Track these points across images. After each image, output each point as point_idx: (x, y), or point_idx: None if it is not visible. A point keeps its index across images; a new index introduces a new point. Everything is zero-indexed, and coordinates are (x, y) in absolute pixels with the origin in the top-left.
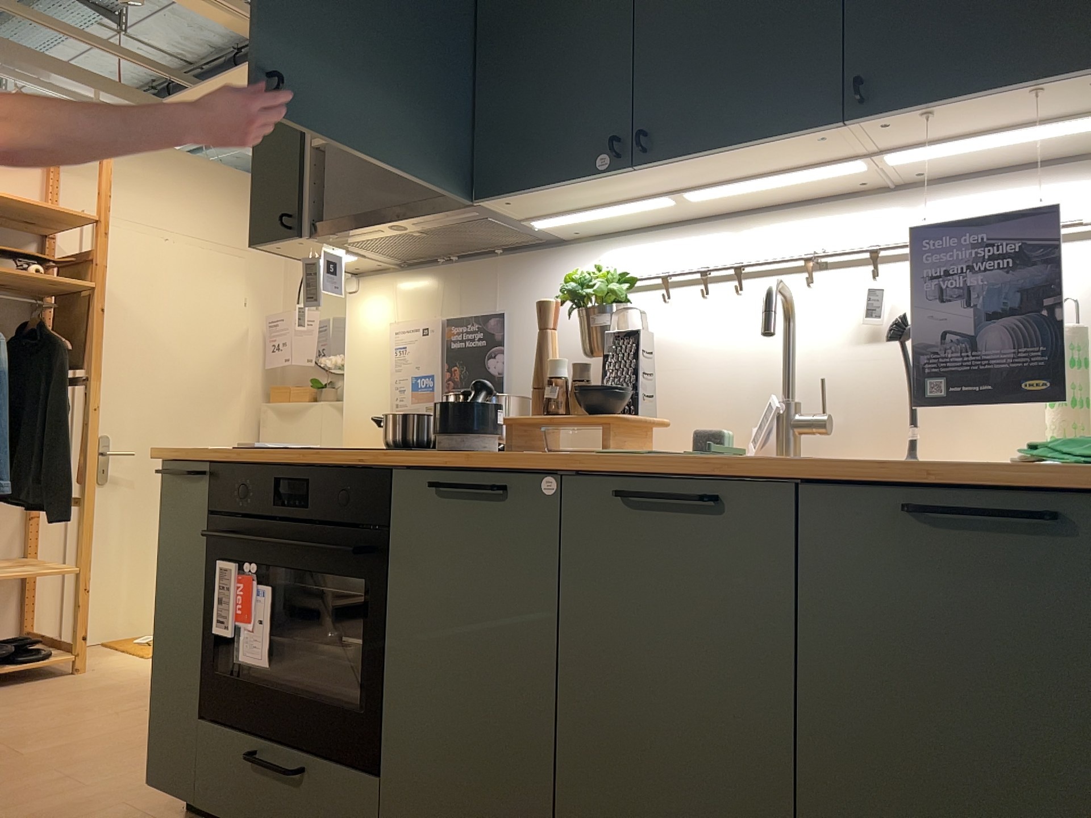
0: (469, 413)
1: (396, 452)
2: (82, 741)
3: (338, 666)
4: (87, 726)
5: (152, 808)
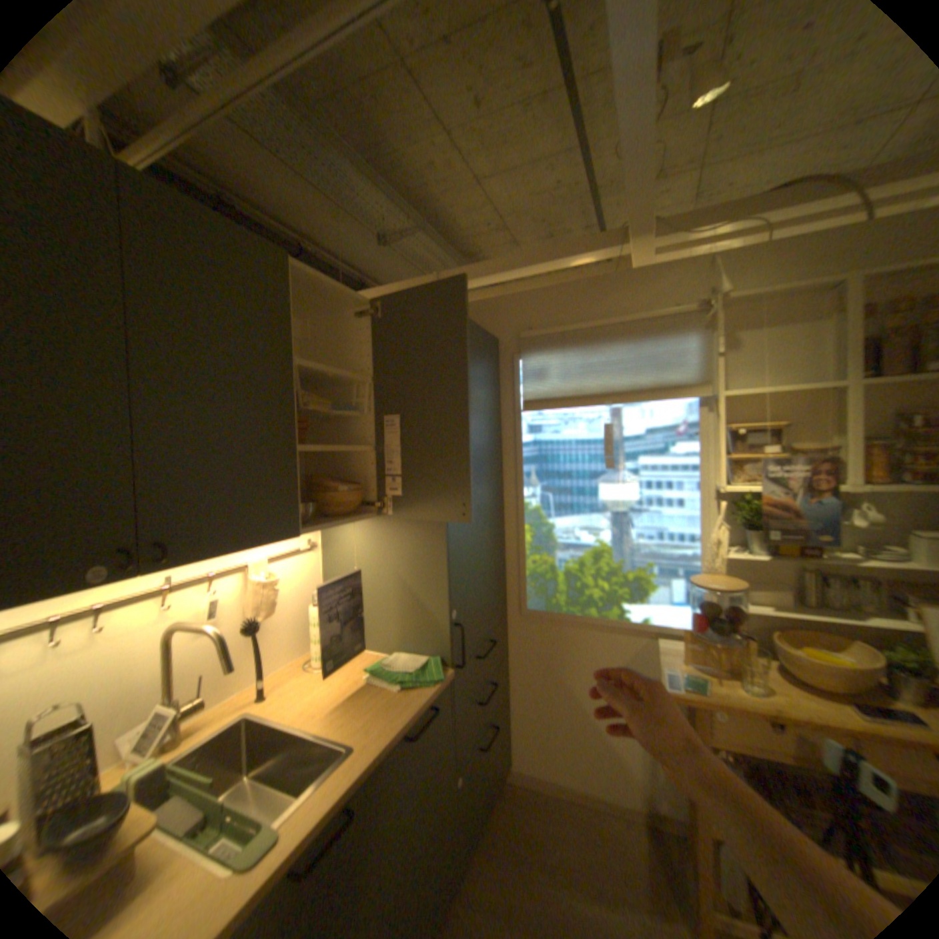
0: None
1: None
2: None
3: None
4: None
5: None
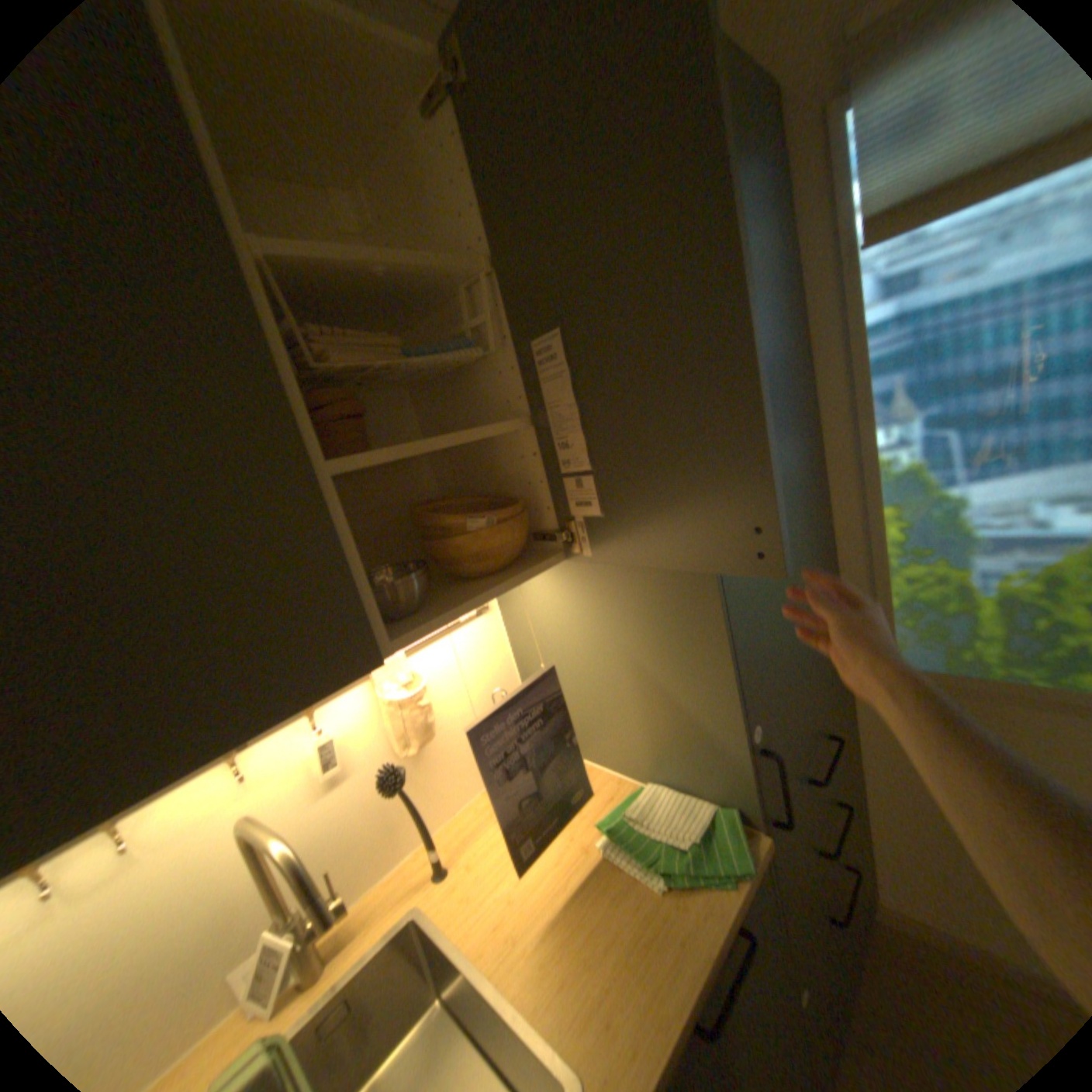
0: None
1: None
2: None
3: None
4: None
5: None
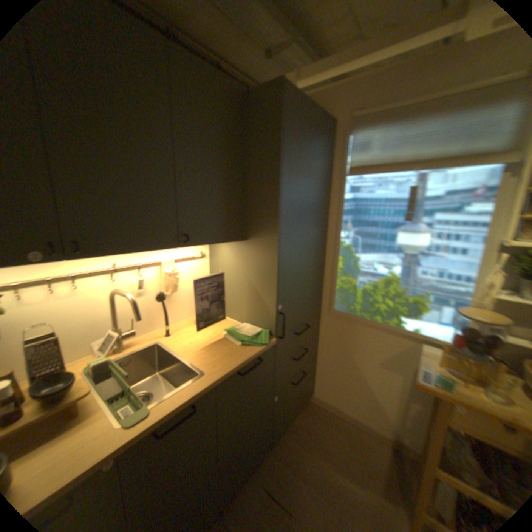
0: None
1: None
2: None
3: None
4: None
5: None
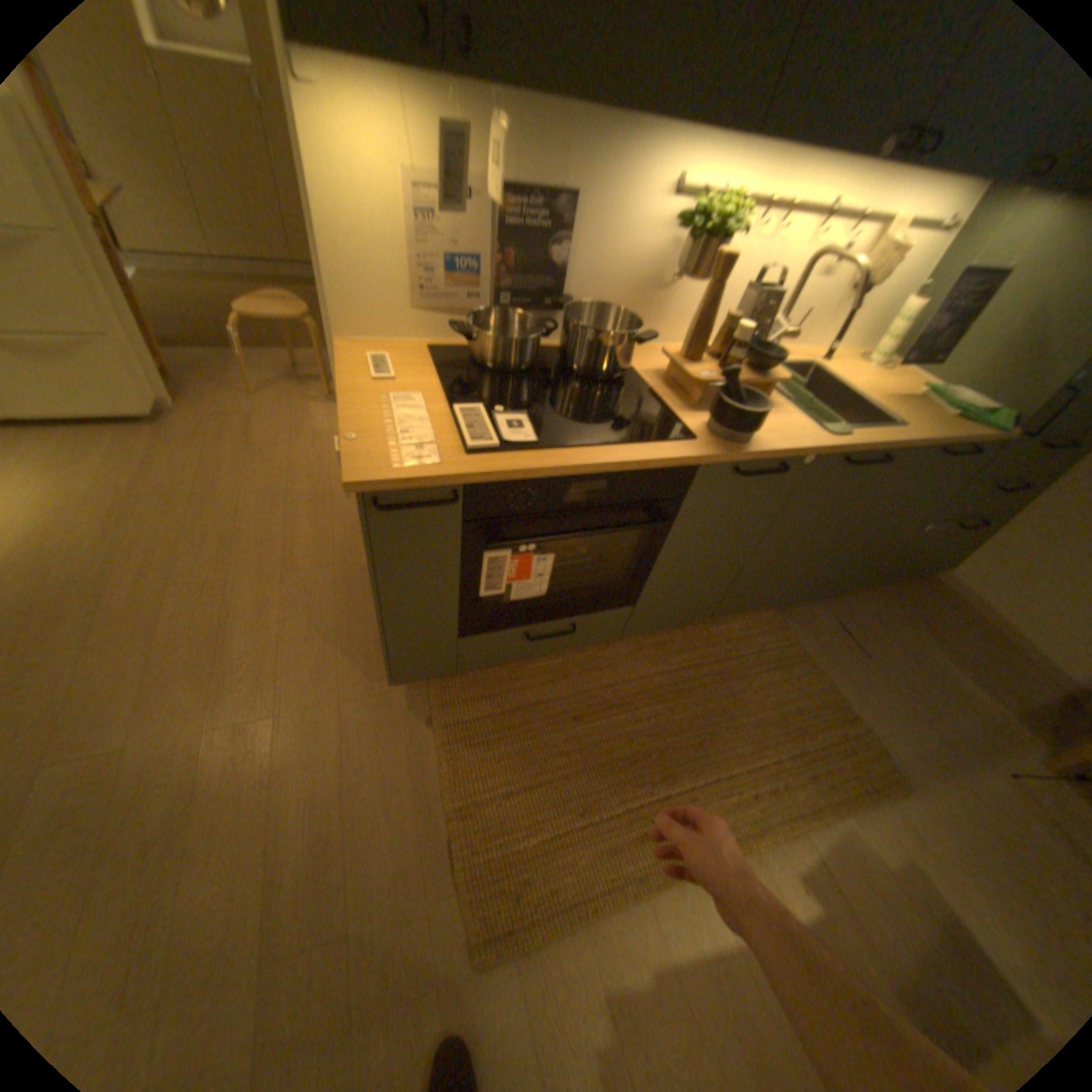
0: (761, 413)
1: (689, 443)
2: (143, 694)
3: (590, 569)
4: (95, 680)
5: (365, 688)
